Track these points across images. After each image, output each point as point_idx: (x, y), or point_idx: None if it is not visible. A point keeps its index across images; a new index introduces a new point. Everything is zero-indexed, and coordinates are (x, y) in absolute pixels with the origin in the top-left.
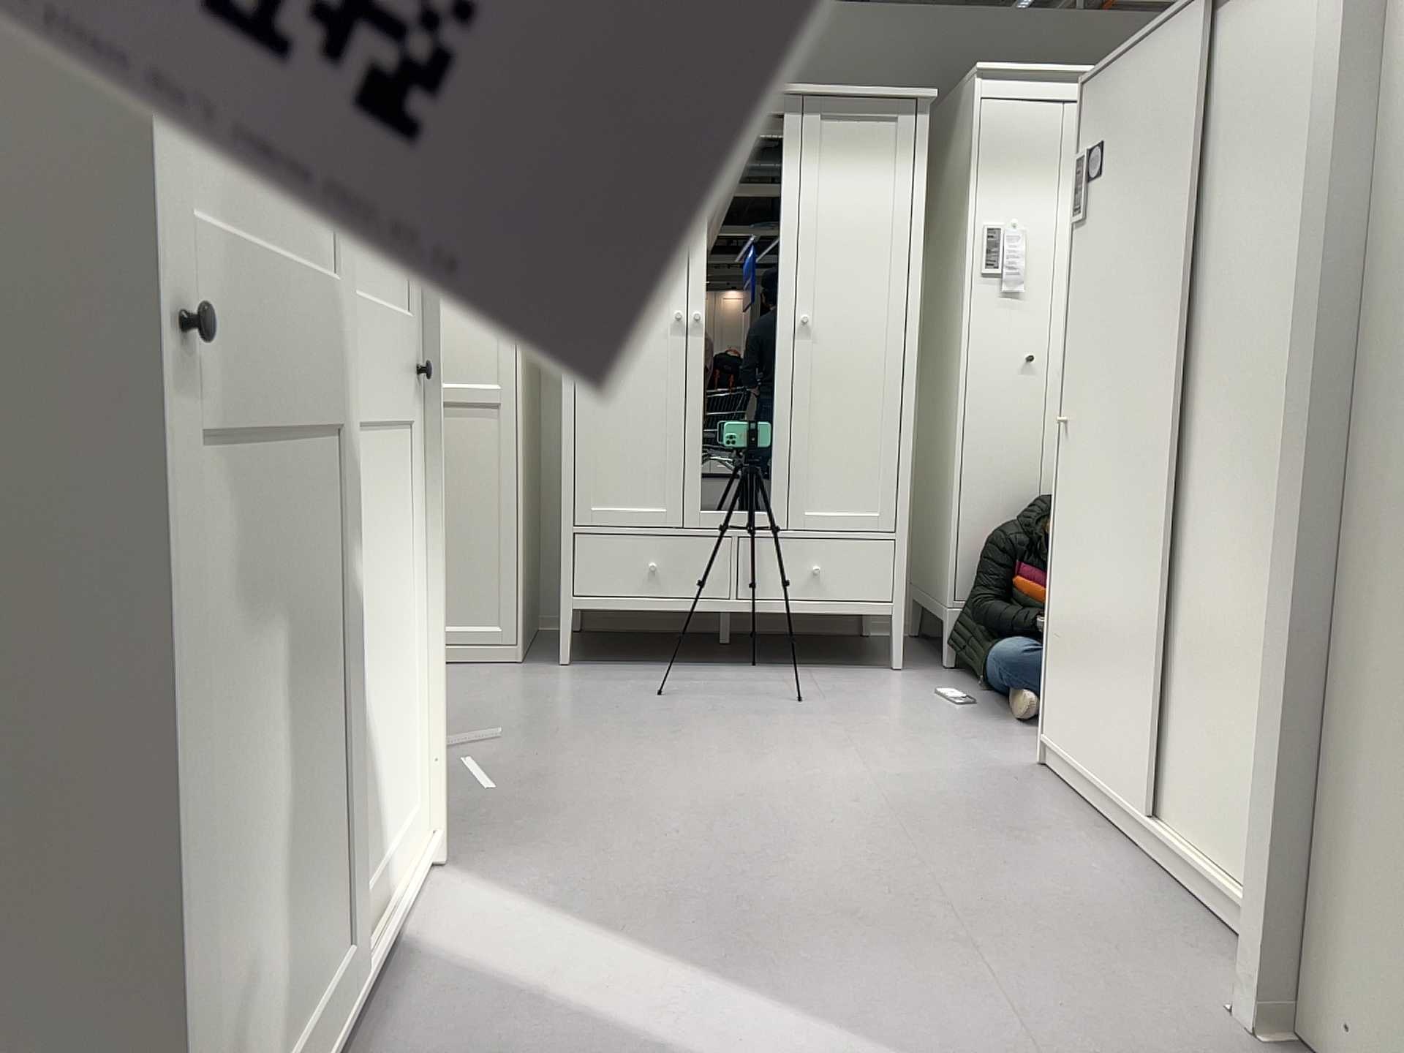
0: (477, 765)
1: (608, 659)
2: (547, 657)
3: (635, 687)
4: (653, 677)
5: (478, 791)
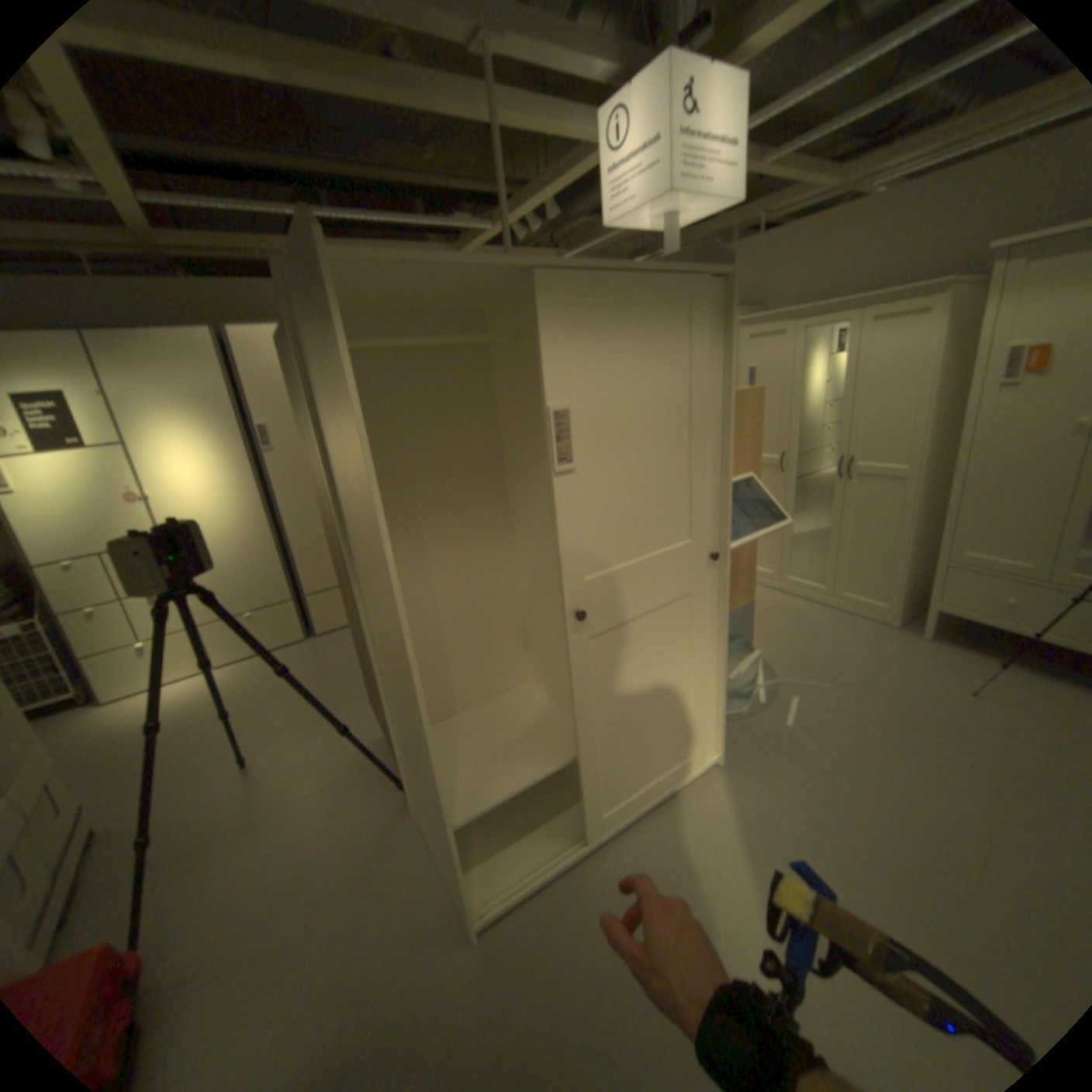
0: (800, 705)
1: (966, 646)
2: (922, 630)
3: (962, 682)
4: (988, 676)
5: (784, 724)
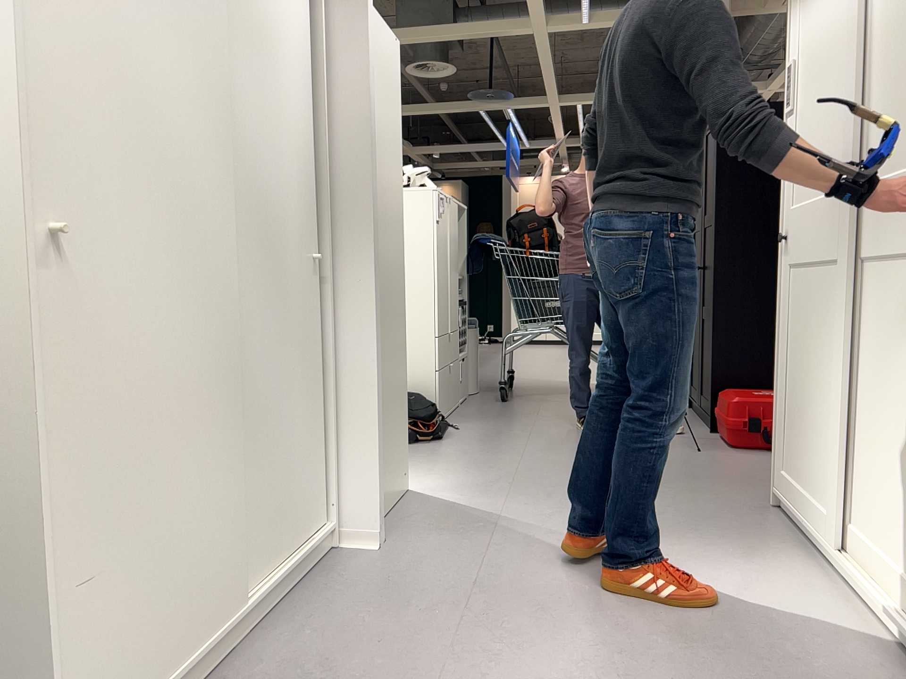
0: None
1: None
2: None
3: None
4: None
5: None
